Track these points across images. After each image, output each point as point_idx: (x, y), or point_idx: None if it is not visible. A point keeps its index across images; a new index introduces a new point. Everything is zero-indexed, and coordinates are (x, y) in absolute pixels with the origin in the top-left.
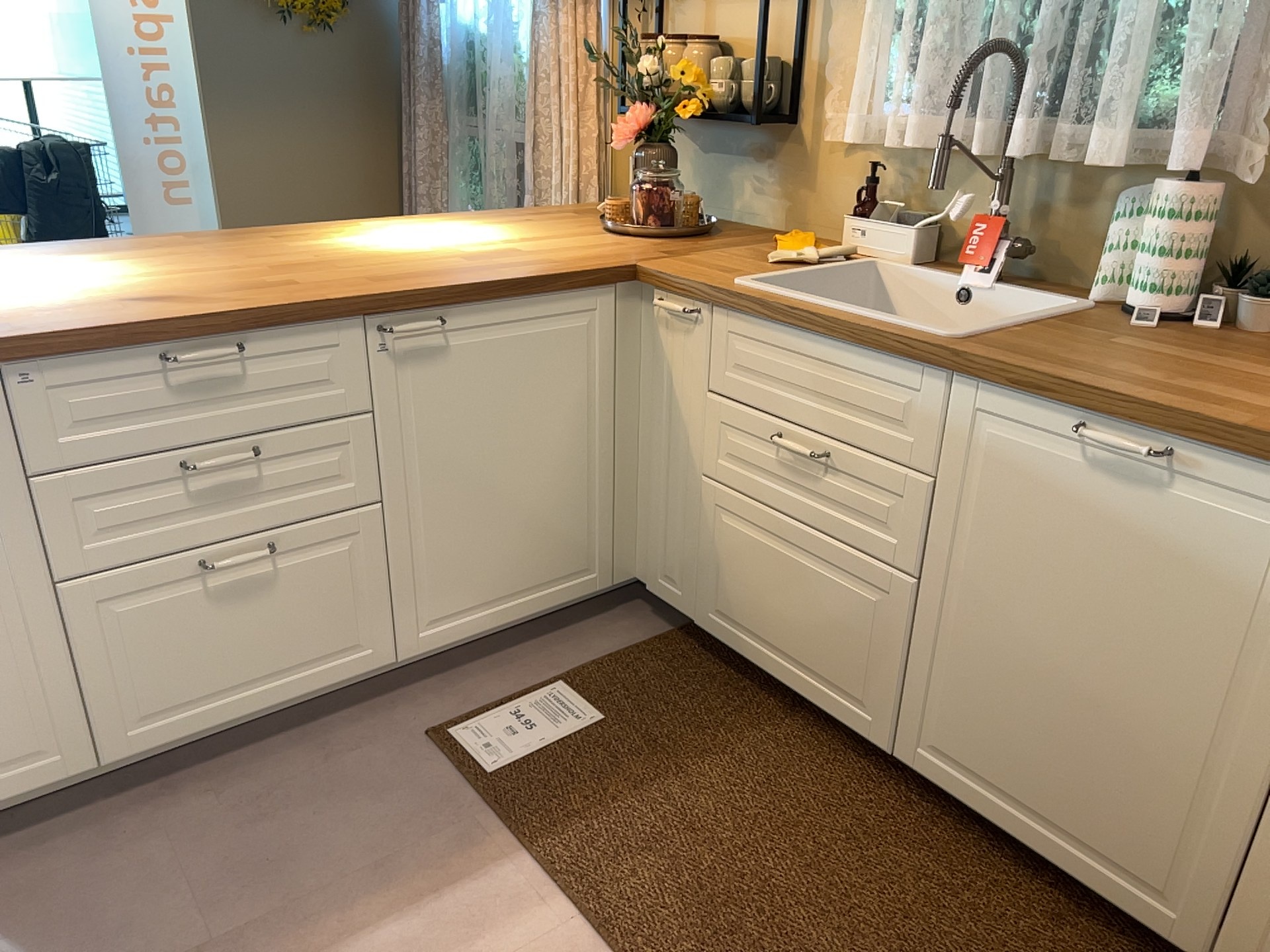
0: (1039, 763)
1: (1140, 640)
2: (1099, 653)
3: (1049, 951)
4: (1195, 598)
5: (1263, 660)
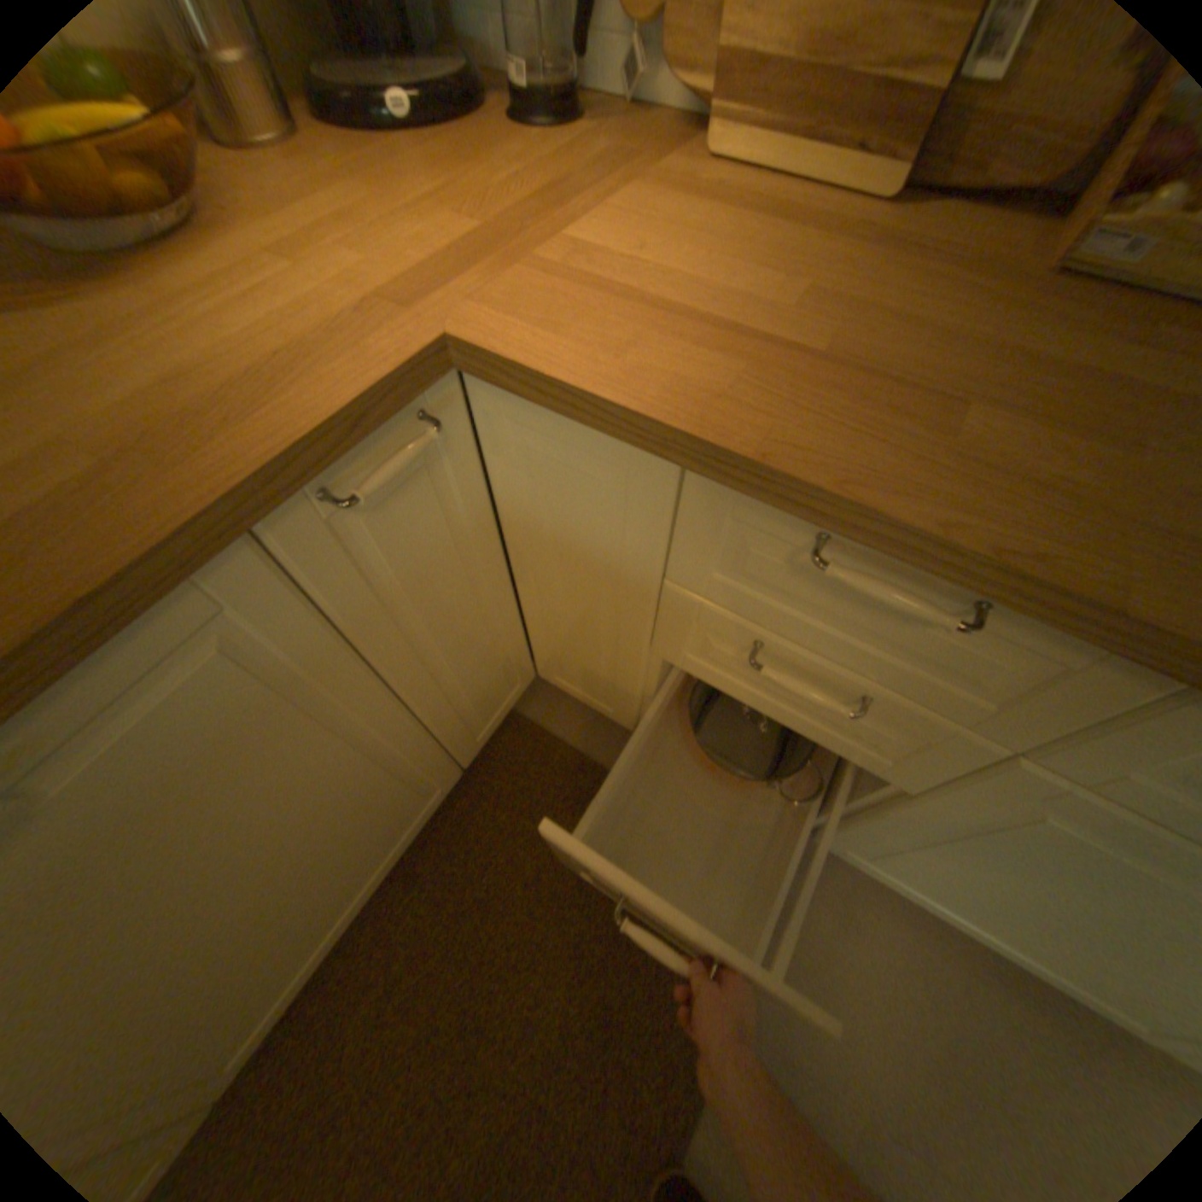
0: (308, 921)
1: (253, 829)
2: (241, 876)
3: (446, 886)
4: (242, 764)
5: (338, 702)
